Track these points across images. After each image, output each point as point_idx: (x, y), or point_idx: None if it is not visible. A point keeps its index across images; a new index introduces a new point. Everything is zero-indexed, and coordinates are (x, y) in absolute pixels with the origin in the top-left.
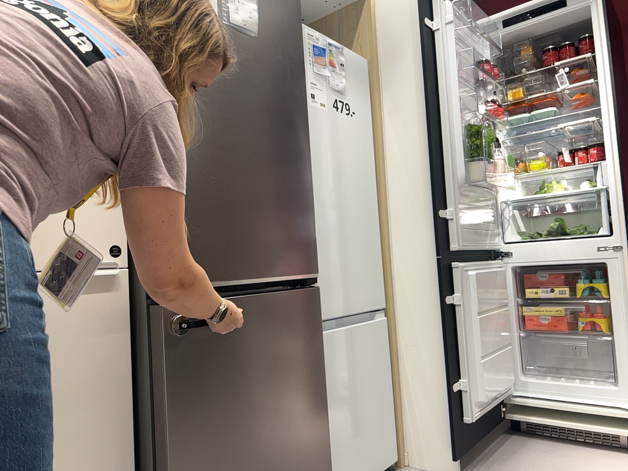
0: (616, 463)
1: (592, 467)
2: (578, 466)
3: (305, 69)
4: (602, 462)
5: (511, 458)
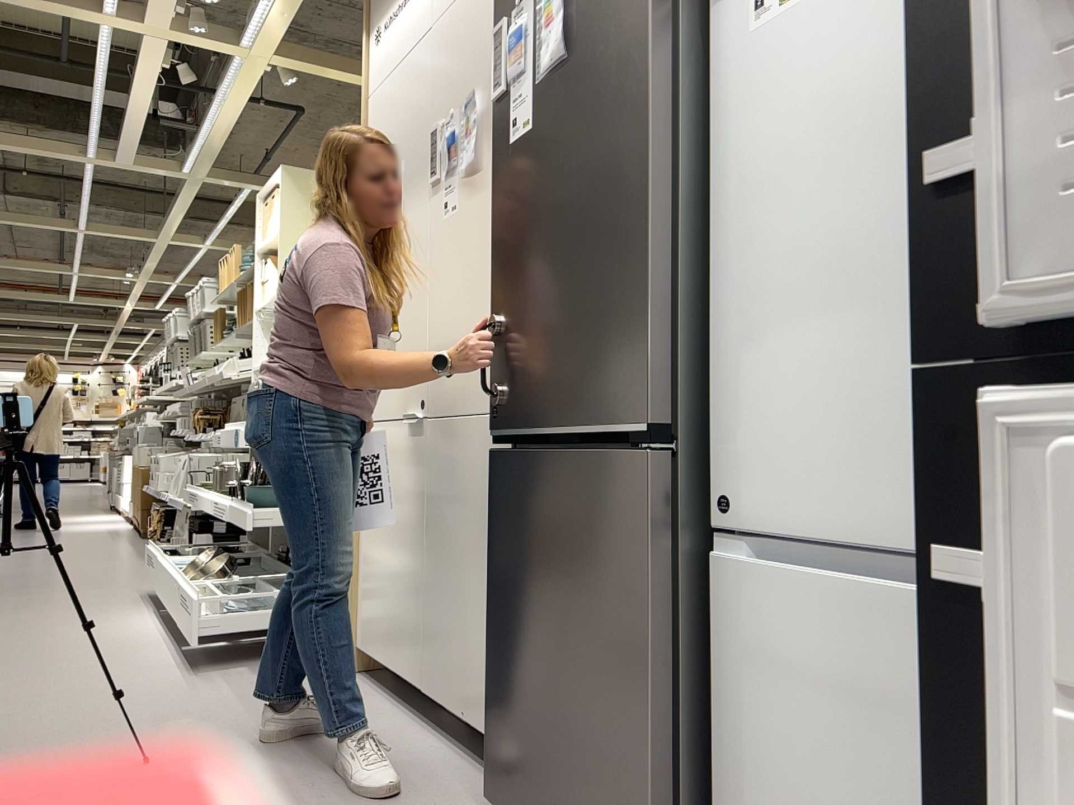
0: None
1: None
2: None
3: None
4: None
5: None
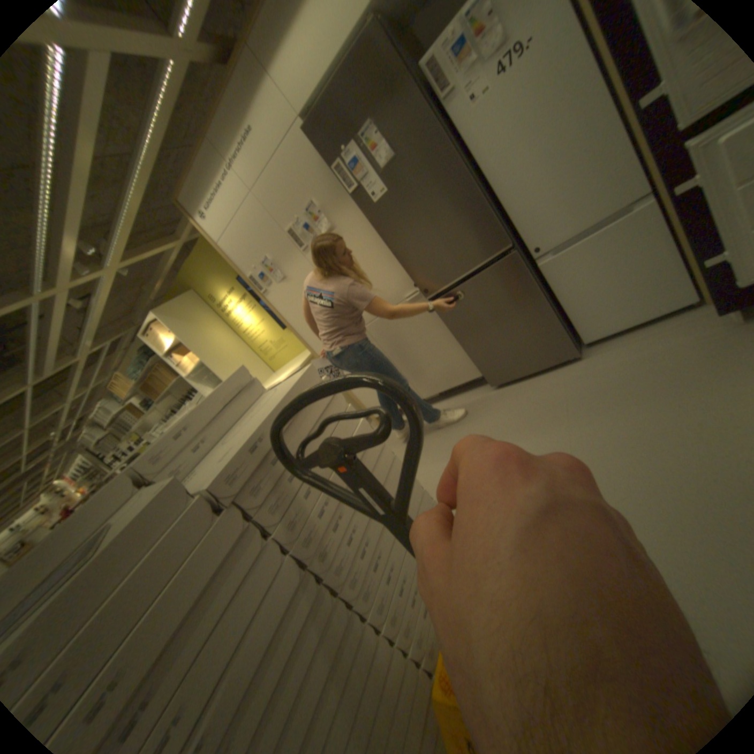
0: None
1: None
2: None
3: (453, 84)
4: None
5: None
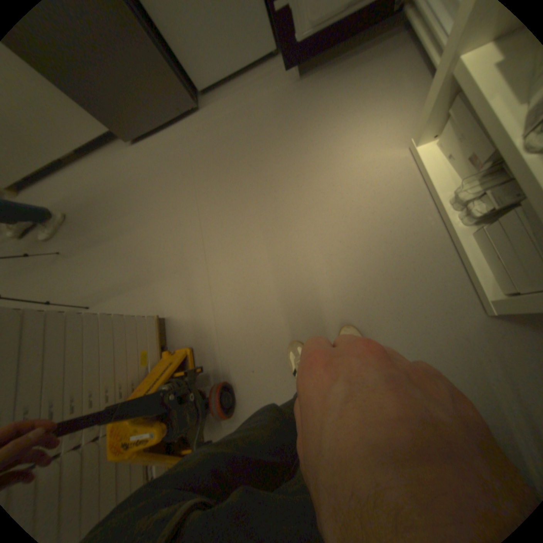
0: (412, 102)
1: (388, 99)
2: (380, 94)
3: None
4: (404, 97)
5: (353, 65)
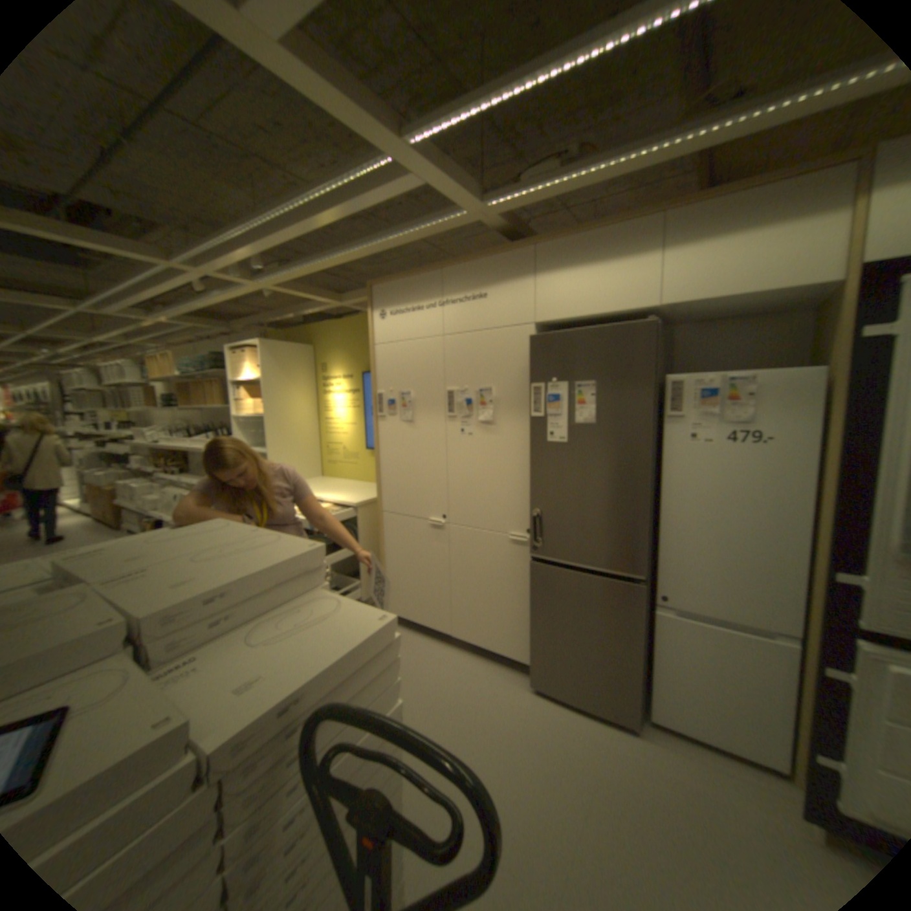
0: None
1: None
2: None
3: (685, 415)
4: None
5: None
